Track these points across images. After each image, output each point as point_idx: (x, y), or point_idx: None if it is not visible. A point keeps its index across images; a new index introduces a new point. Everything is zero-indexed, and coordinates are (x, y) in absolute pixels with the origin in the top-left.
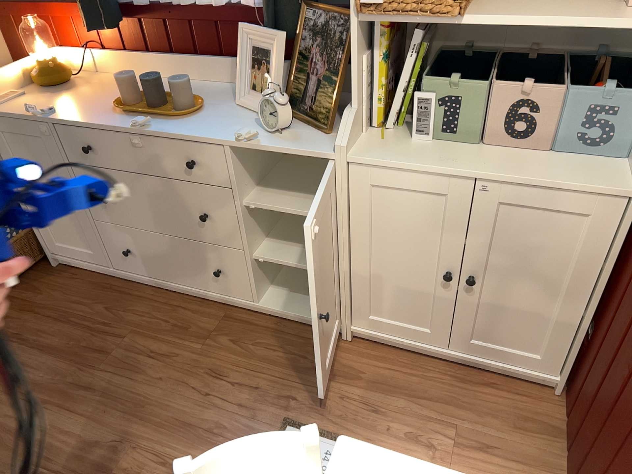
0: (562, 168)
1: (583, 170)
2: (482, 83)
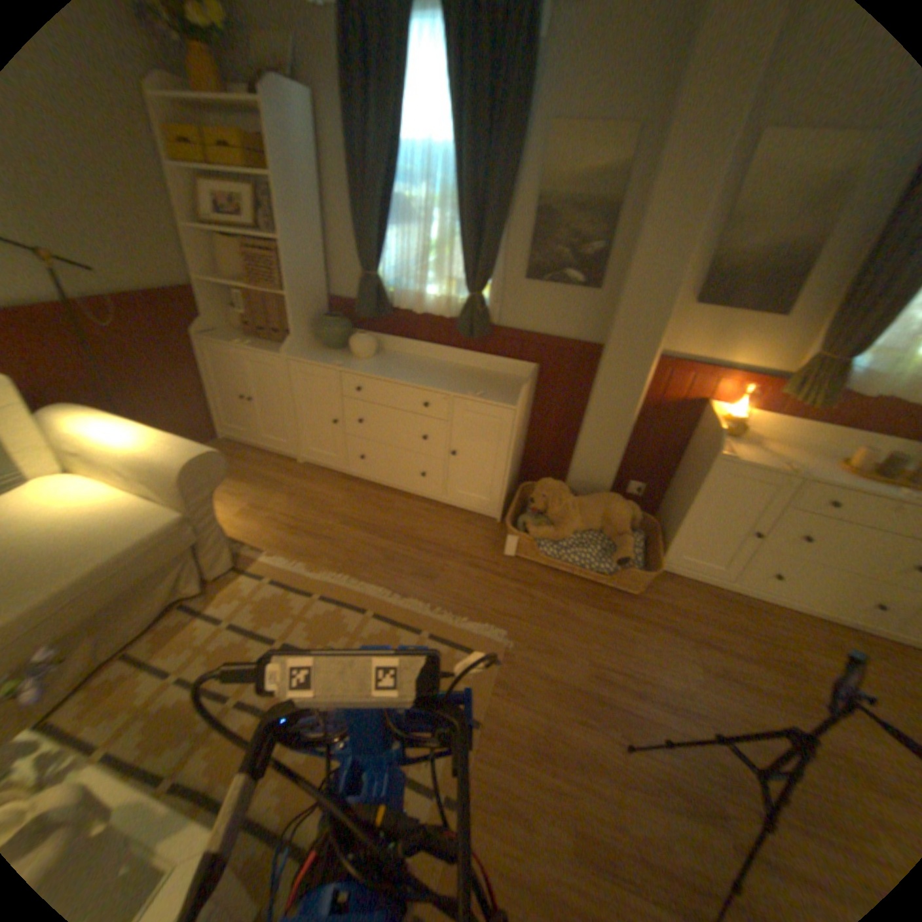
0: None
1: None
2: None
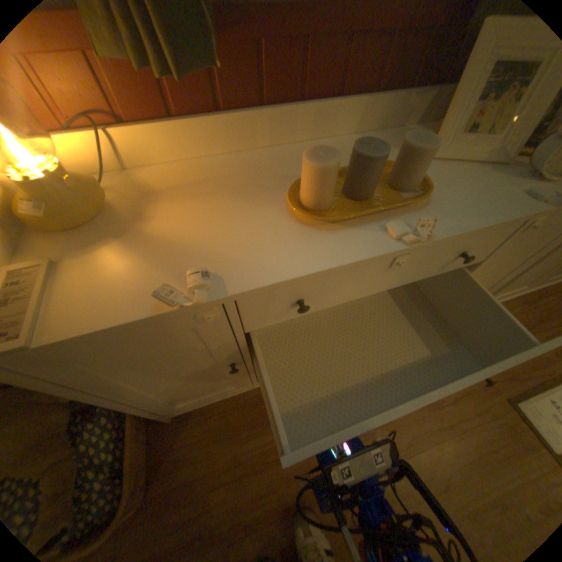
0: None
1: None
2: None
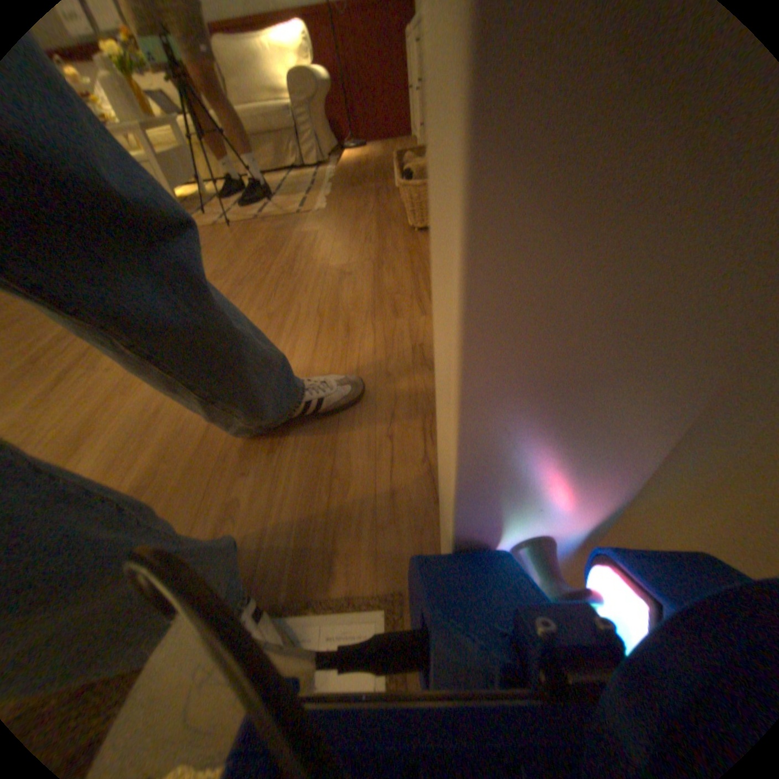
0: None
1: None
2: None
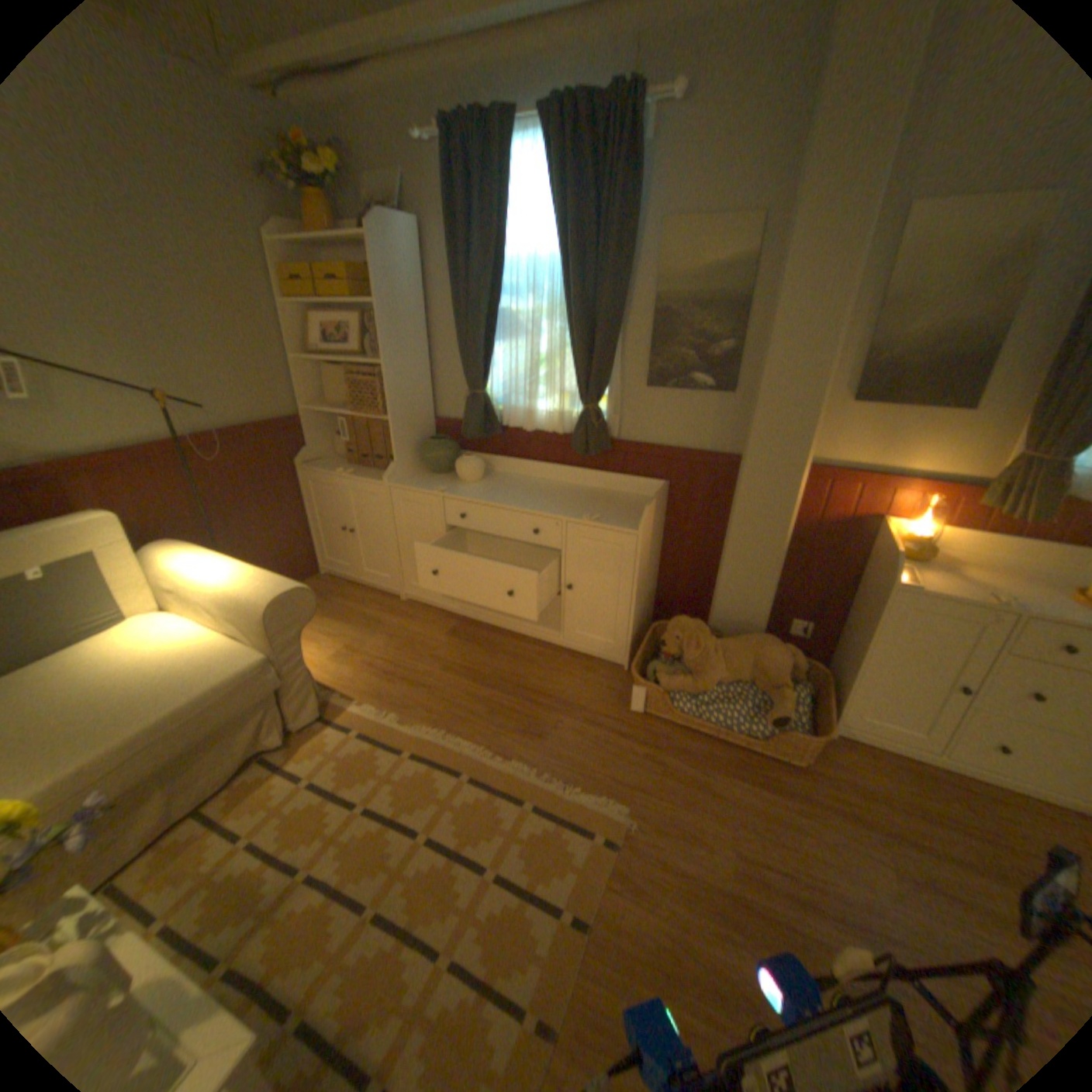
0: None
1: None
2: None
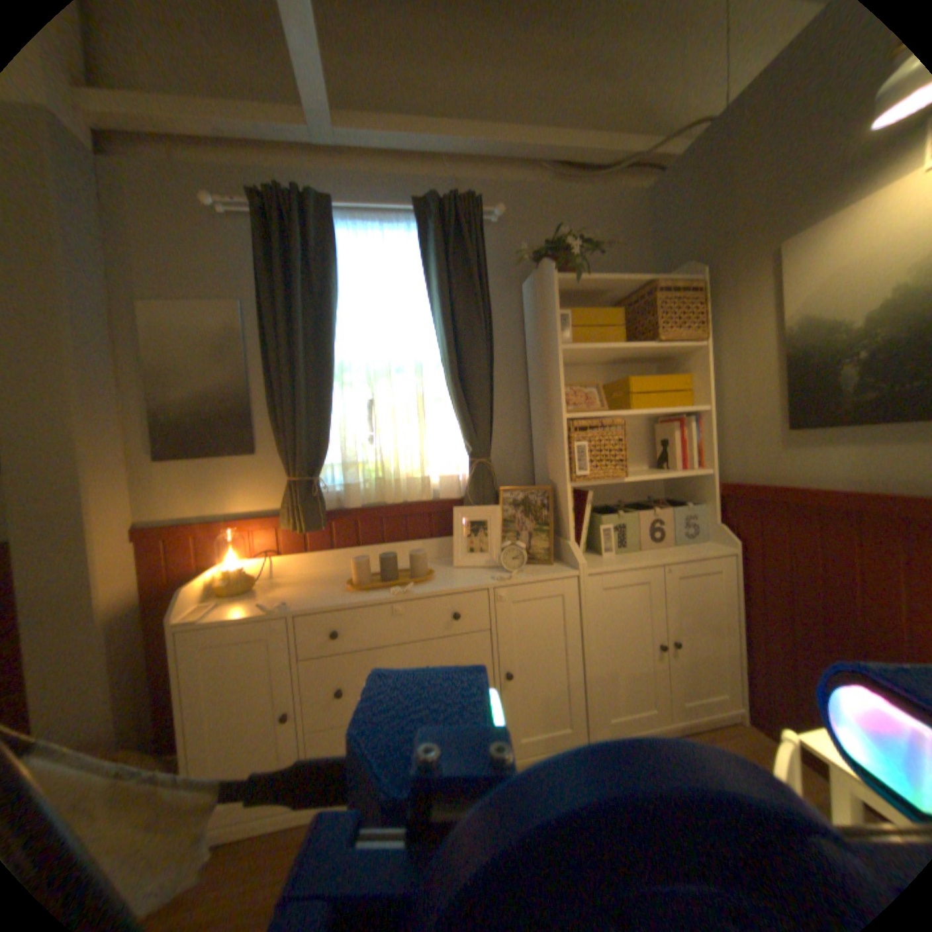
0: (694, 549)
1: (704, 548)
2: (631, 513)
